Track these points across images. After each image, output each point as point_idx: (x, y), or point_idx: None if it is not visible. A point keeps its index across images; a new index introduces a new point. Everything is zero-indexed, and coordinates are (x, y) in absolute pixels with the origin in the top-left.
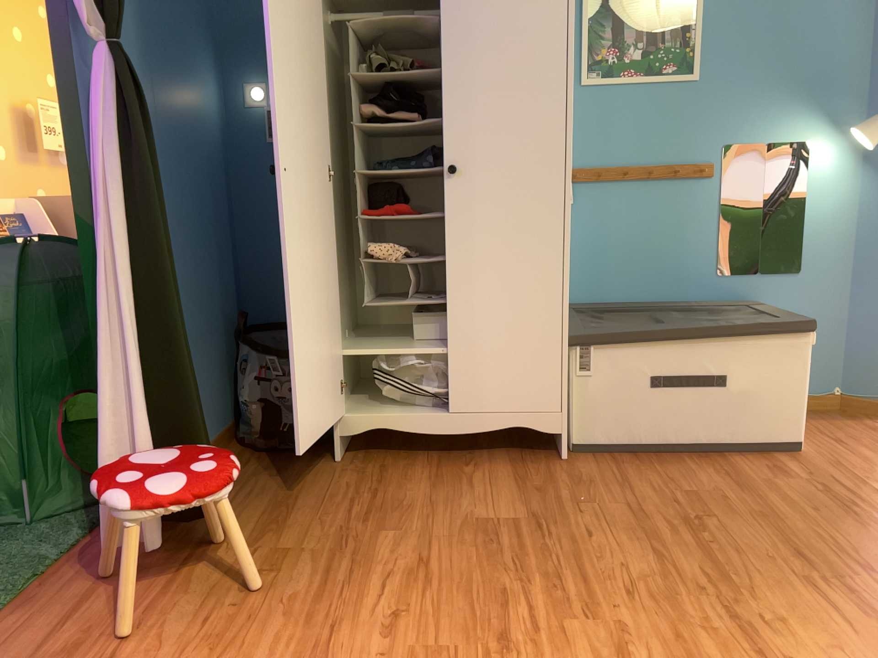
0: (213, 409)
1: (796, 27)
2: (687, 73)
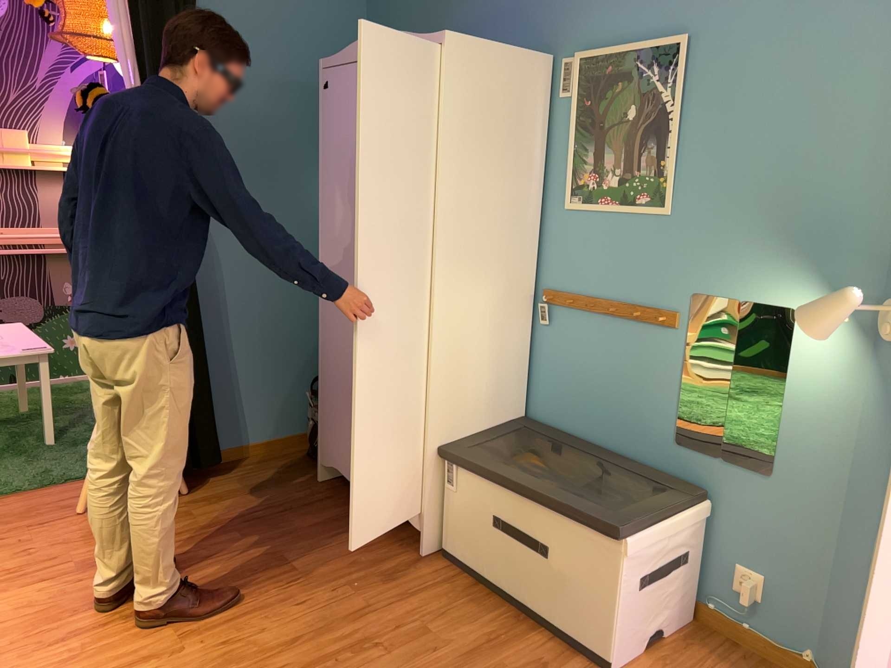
0: (291, 416)
1: (791, 158)
2: (659, 206)
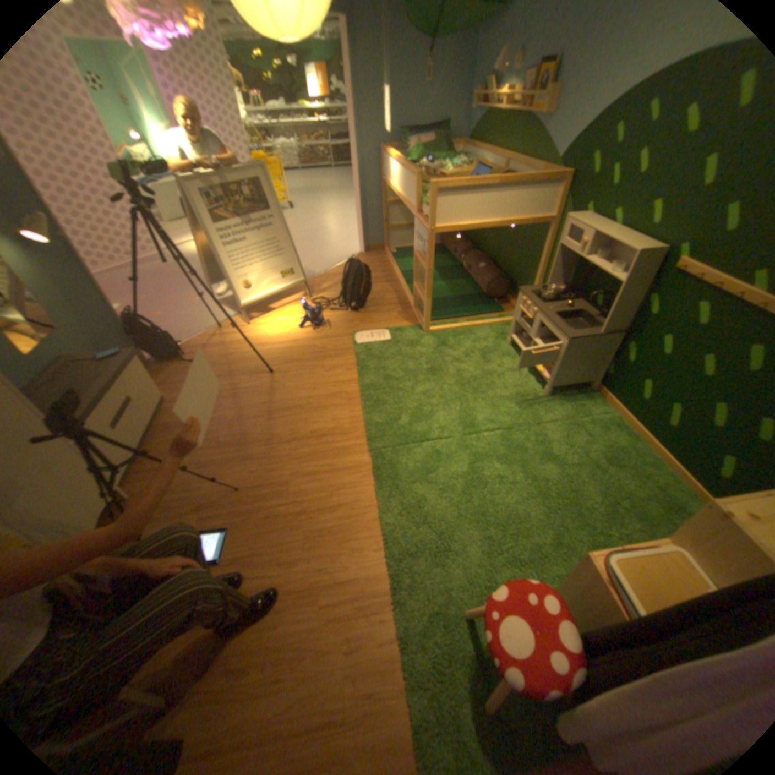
0: None
1: None
2: None
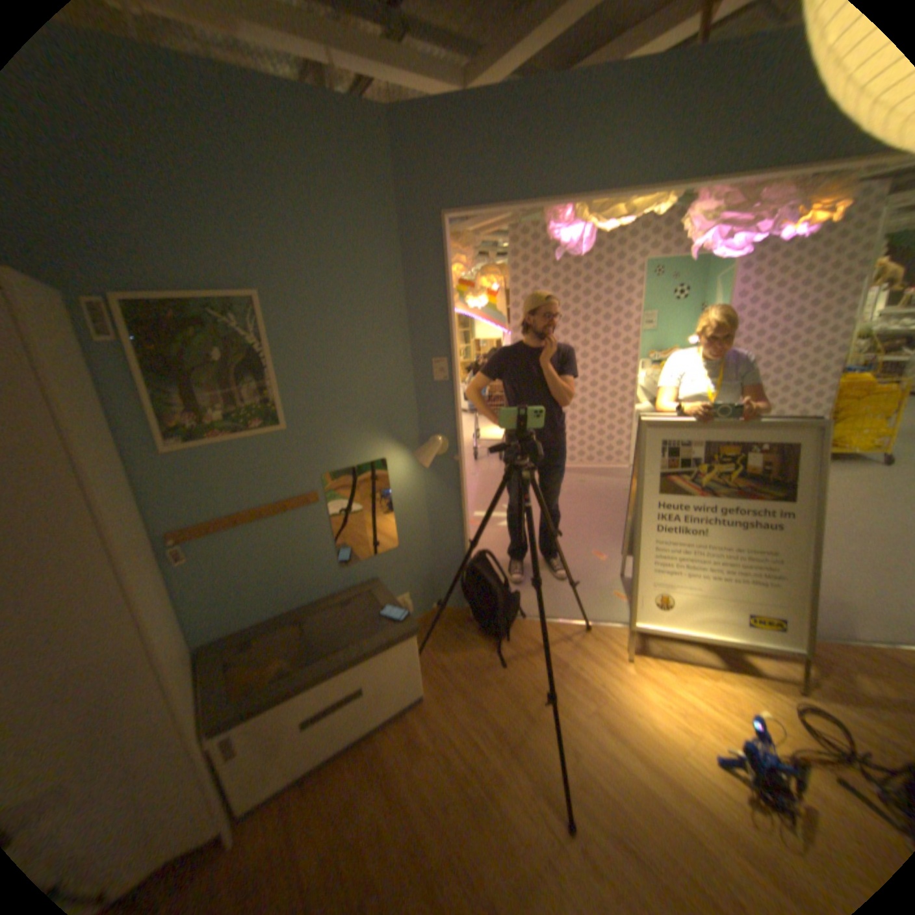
0: None
1: (359, 376)
2: (275, 425)
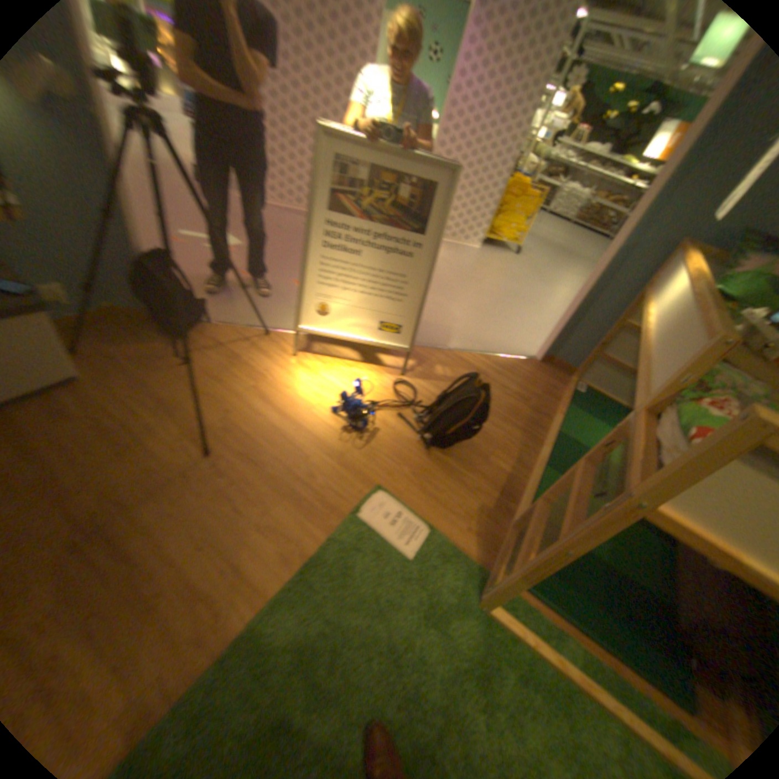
0: None
1: None
2: None
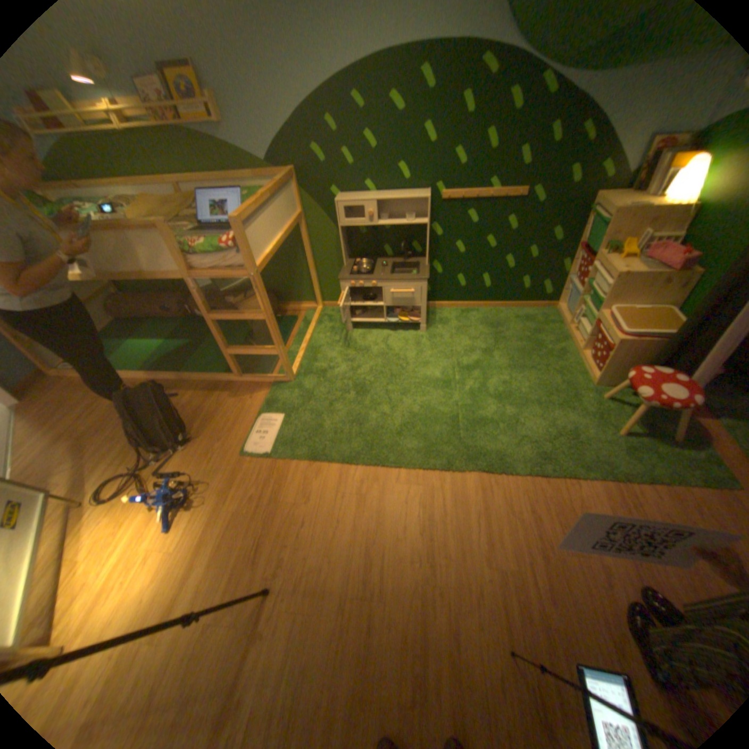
0: None
1: None
2: None
